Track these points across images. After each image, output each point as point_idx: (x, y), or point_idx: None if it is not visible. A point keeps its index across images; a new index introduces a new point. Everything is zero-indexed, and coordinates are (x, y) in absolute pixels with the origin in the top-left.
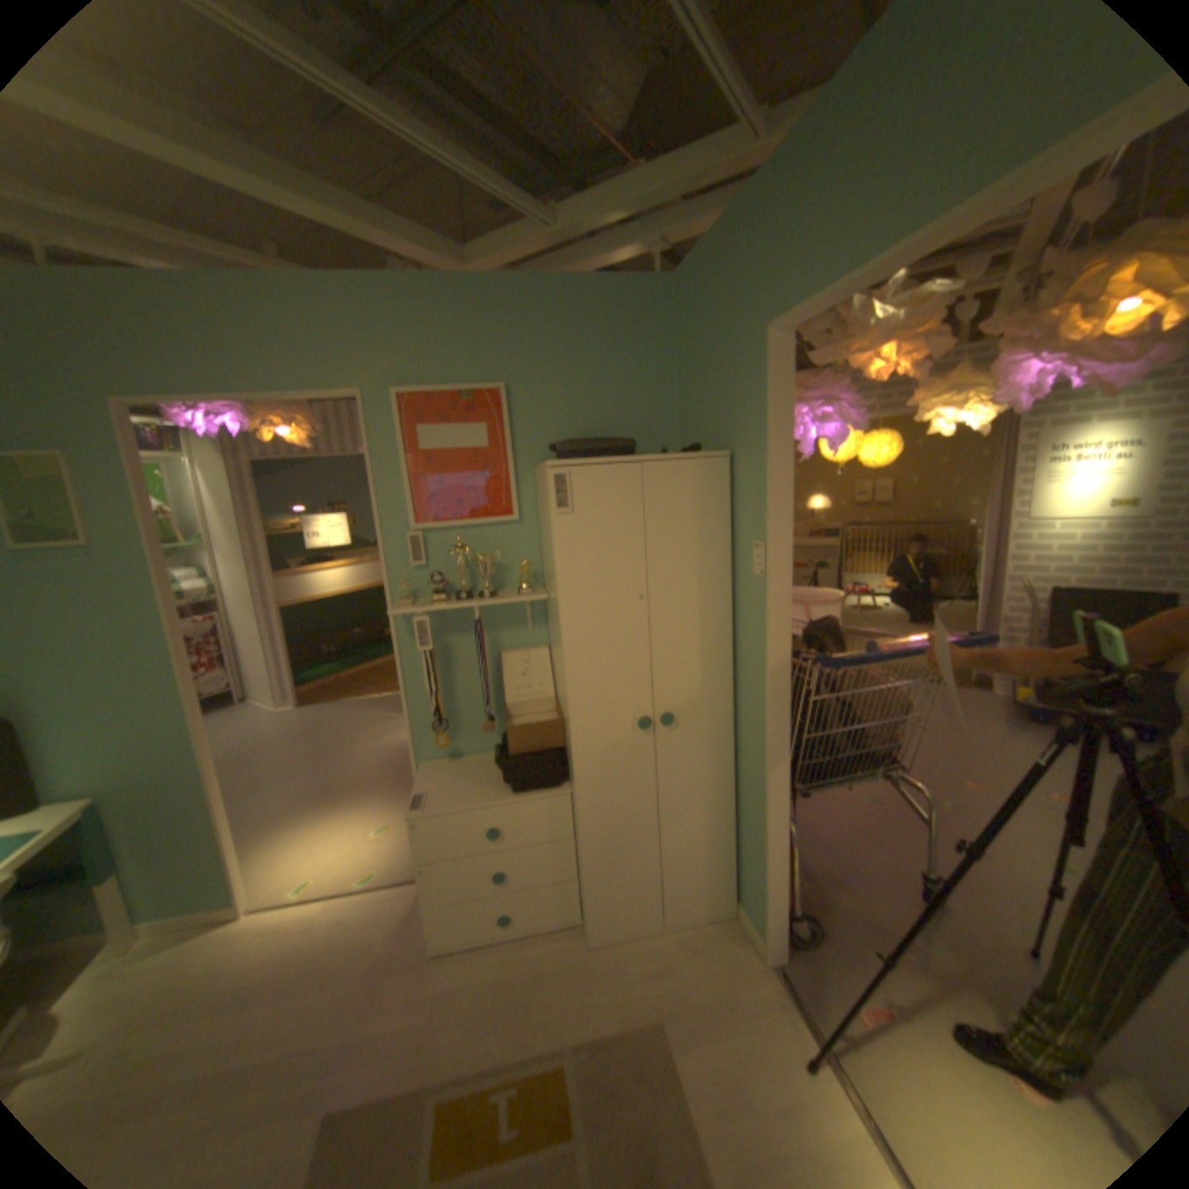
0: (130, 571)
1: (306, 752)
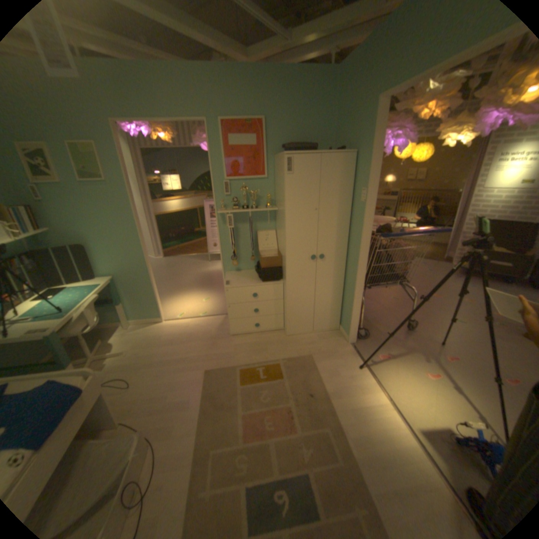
0: (120, 192)
1: (172, 273)
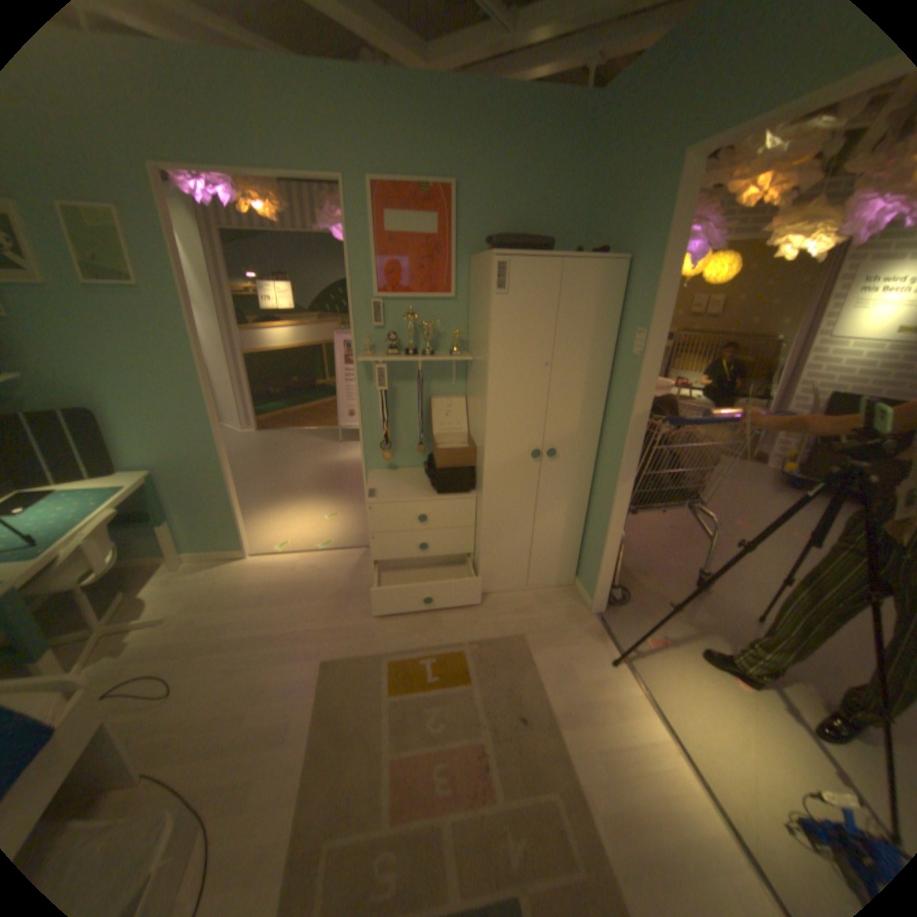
0: (167, 309)
1: (270, 461)
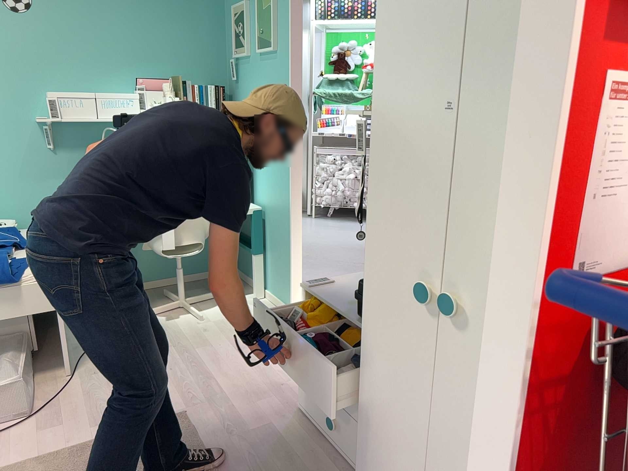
0: (285, 69)
1: None
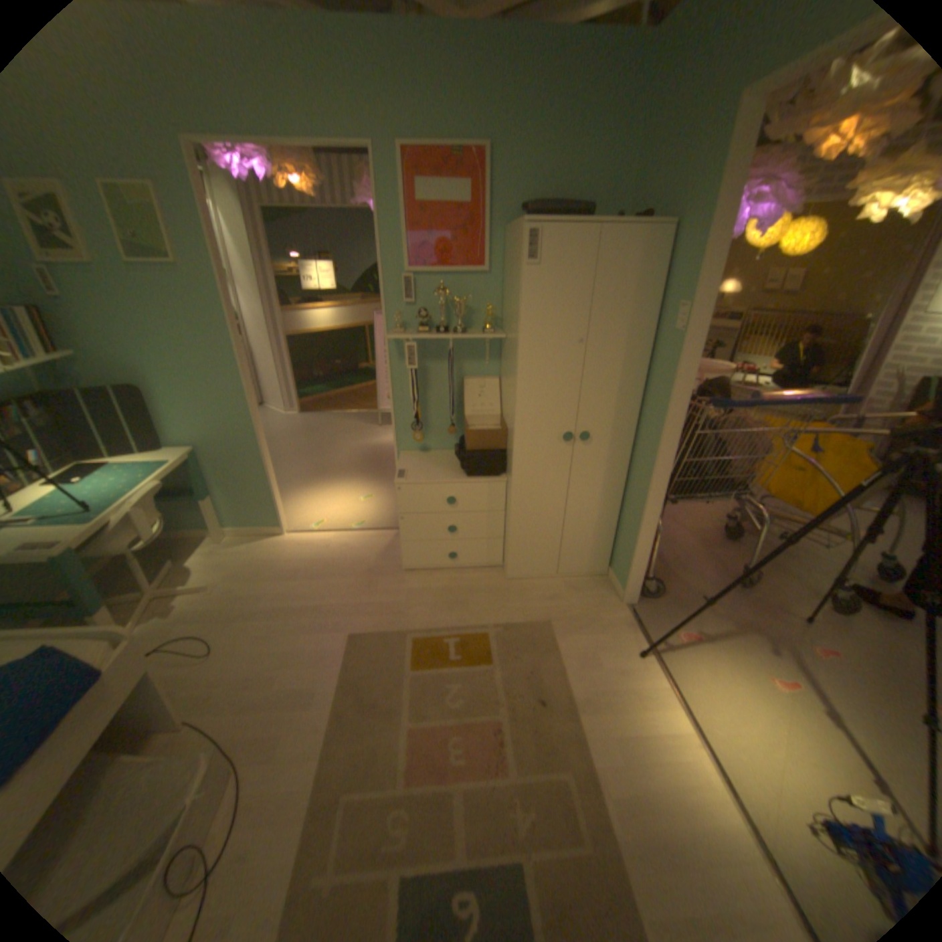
0: (204, 288)
1: (310, 443)
